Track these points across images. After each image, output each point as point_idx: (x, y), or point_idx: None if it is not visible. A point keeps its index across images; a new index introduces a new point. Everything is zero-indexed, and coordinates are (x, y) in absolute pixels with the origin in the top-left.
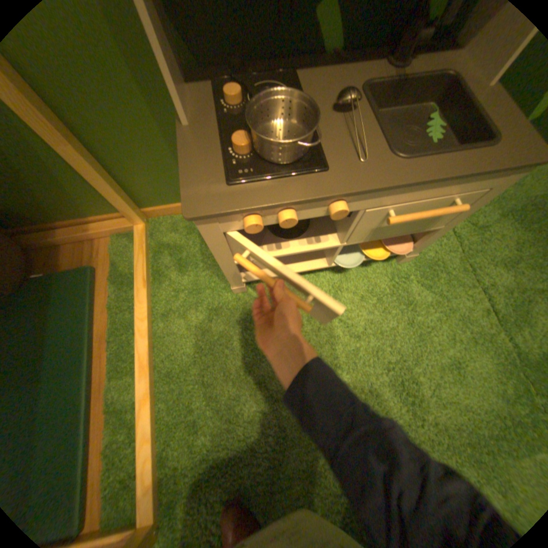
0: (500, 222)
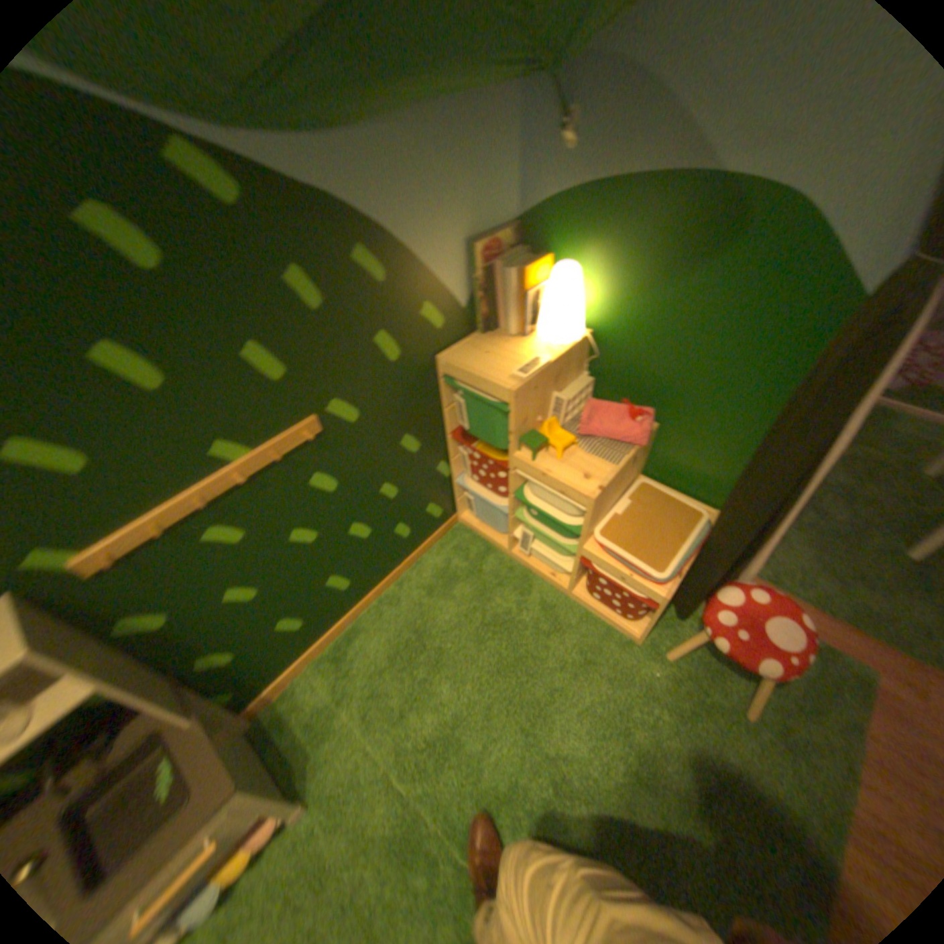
0: (391, 674)
